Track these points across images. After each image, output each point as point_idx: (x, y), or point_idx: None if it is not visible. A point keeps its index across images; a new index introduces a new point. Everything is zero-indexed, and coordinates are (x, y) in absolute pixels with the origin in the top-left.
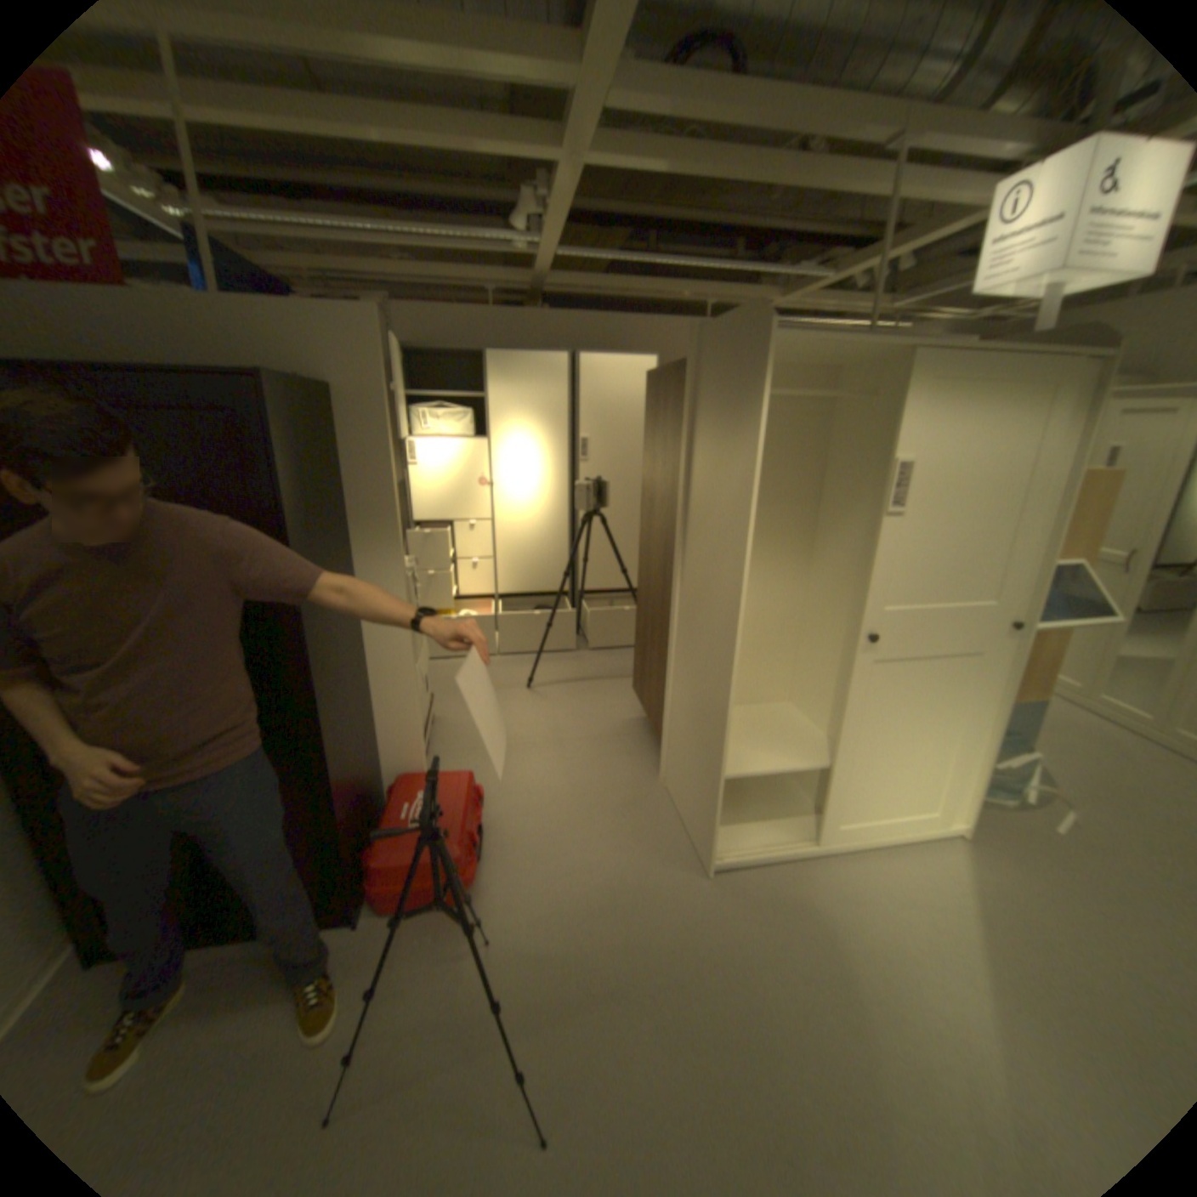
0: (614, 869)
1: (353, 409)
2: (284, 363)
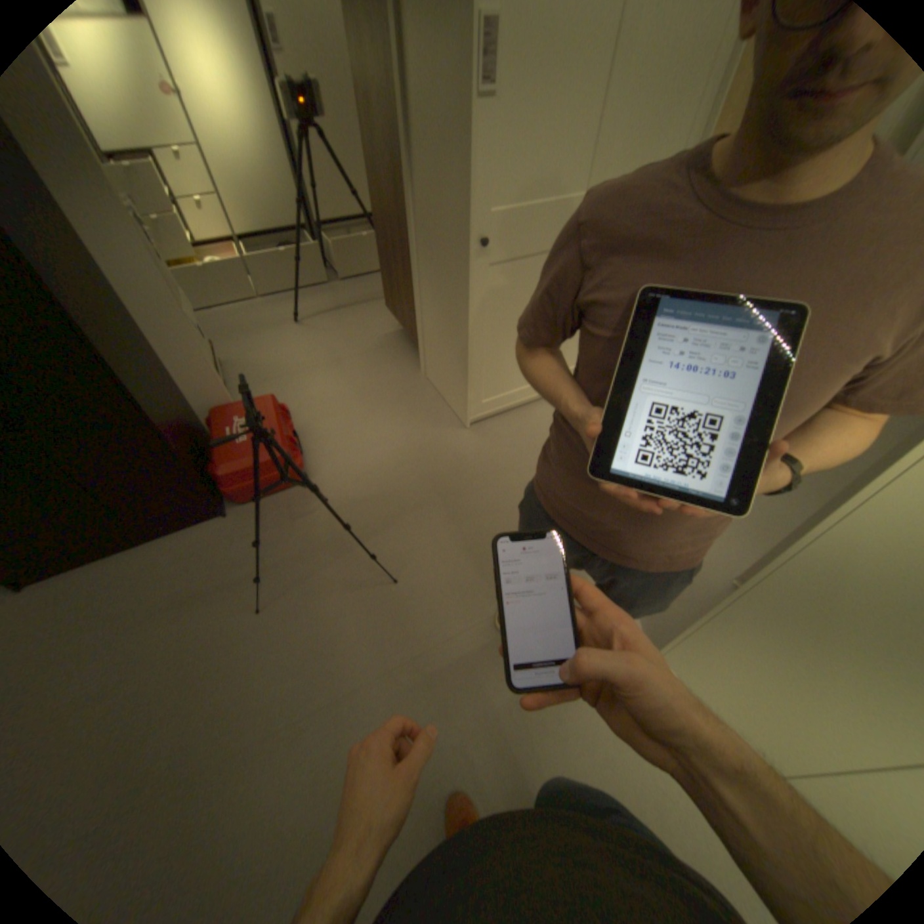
0: (401, 437)
1: None
2: None
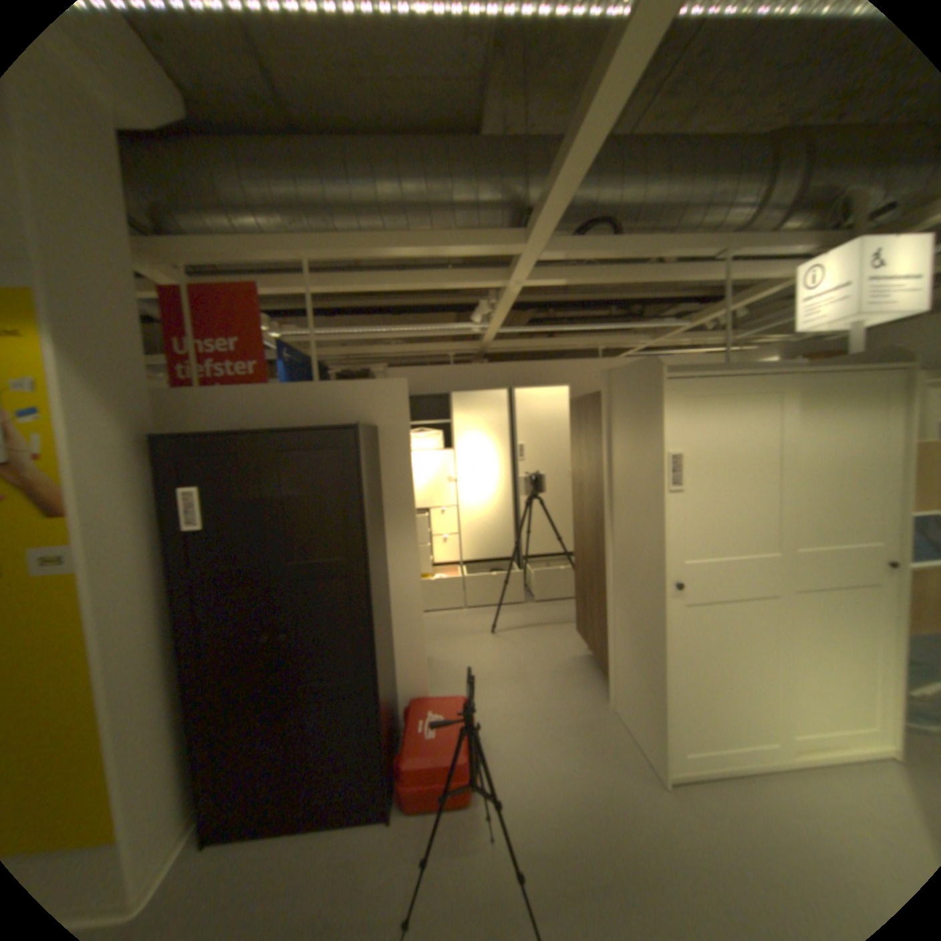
0: (586, 782)
1: (392, 440)
2: (353, 417)
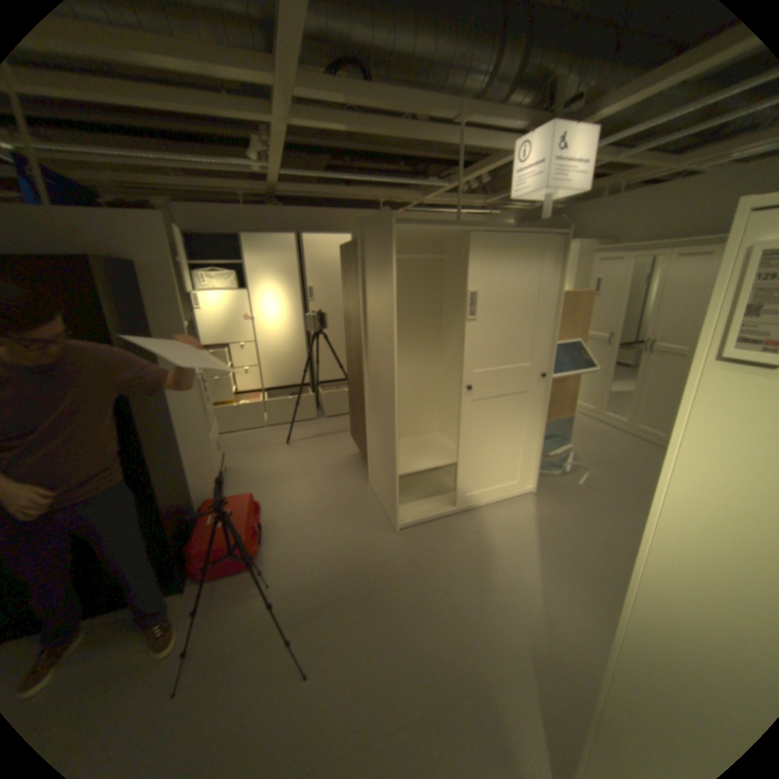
0: (343, 536)
1: (152, 275)
2: (103, 249)
